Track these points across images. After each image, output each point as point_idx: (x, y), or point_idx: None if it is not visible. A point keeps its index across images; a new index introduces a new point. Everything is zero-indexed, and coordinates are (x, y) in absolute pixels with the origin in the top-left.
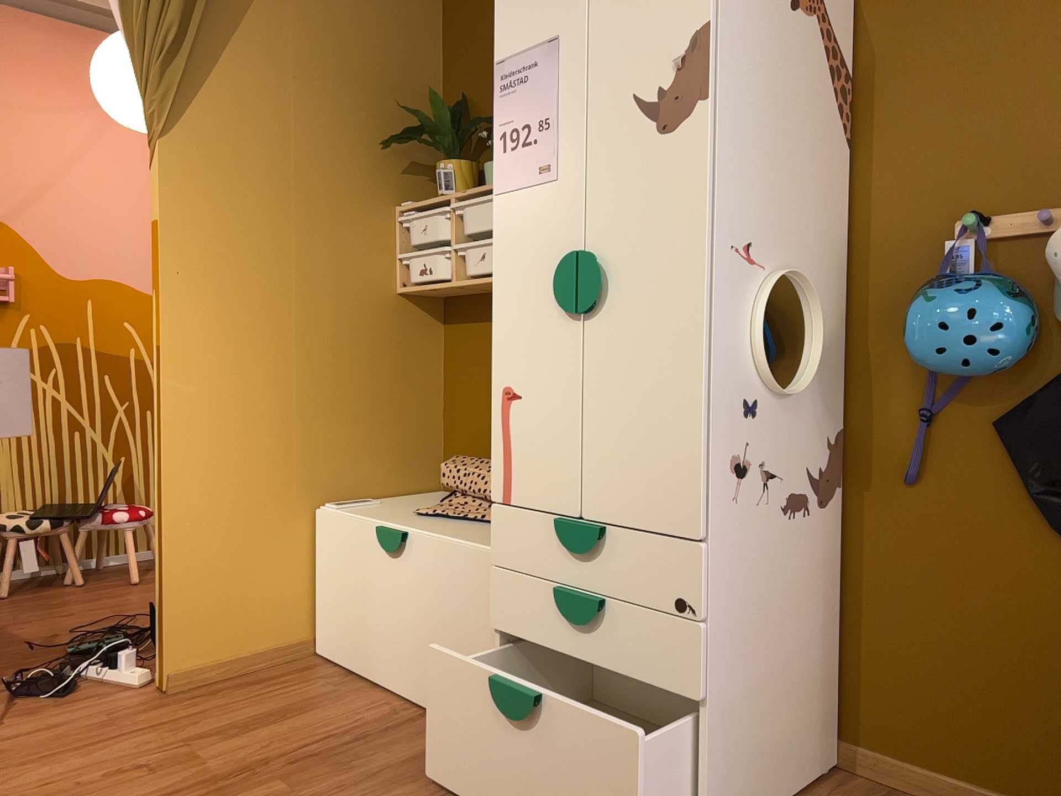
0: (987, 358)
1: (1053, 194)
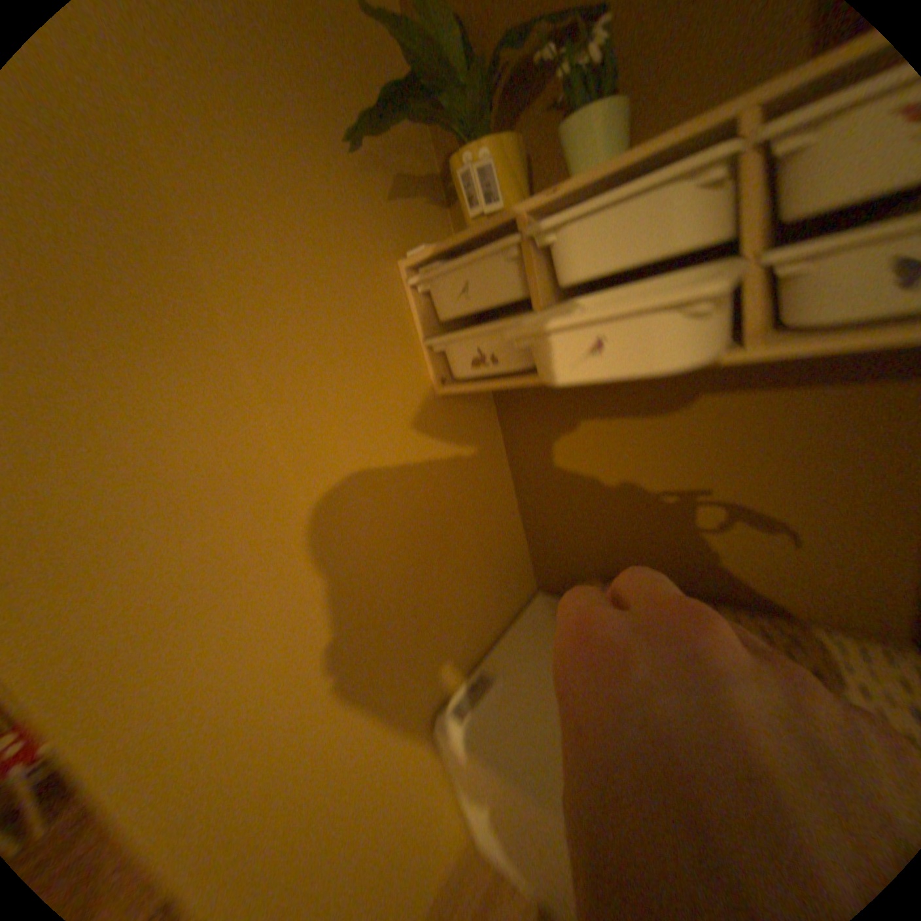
0: None
1: None
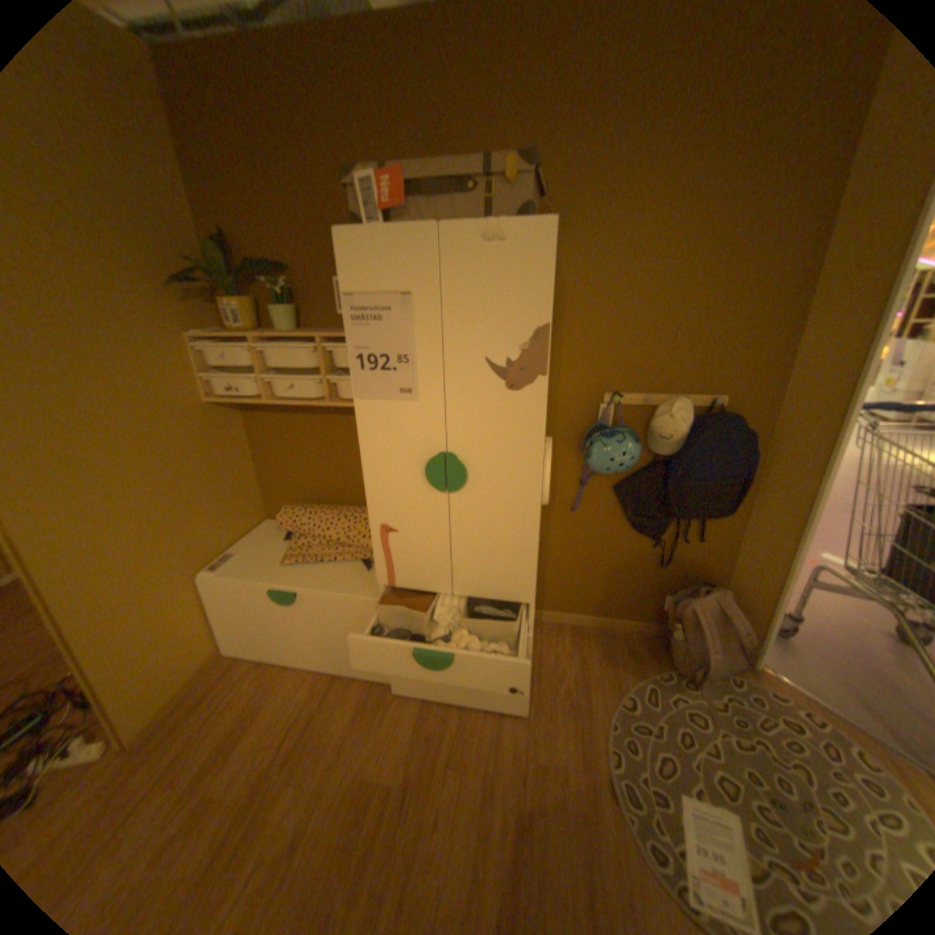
0: (623, 470)
1: (650, 386)
